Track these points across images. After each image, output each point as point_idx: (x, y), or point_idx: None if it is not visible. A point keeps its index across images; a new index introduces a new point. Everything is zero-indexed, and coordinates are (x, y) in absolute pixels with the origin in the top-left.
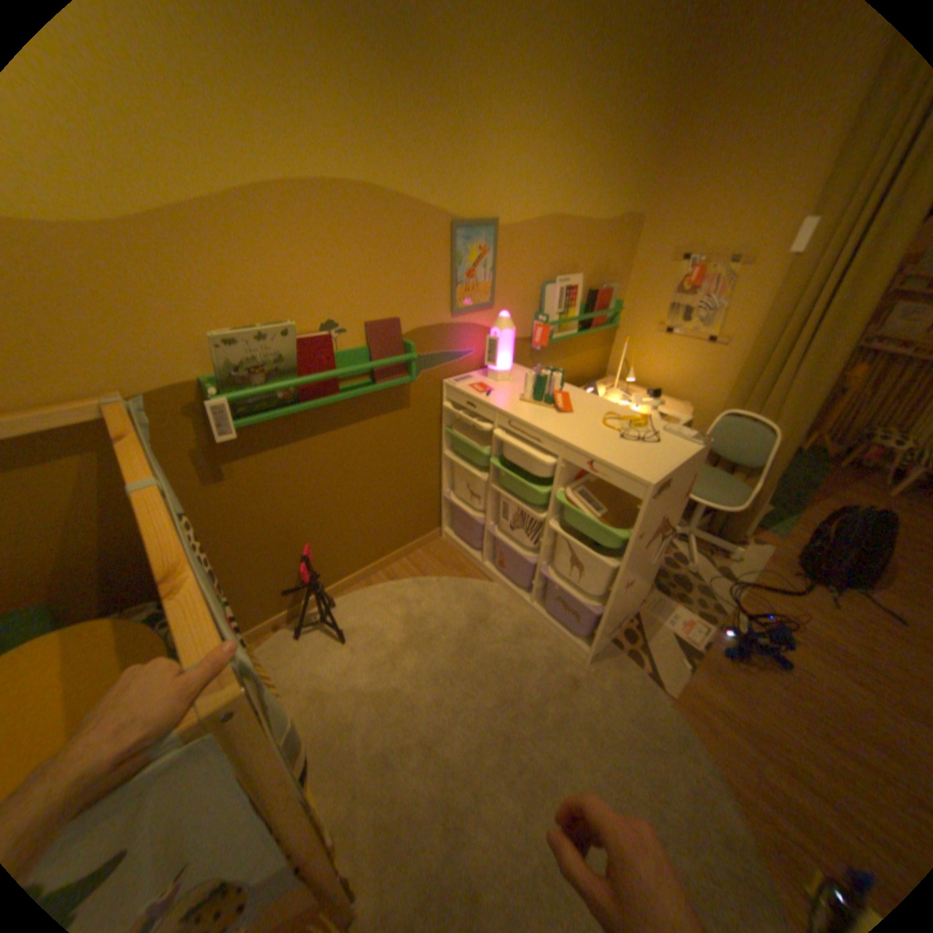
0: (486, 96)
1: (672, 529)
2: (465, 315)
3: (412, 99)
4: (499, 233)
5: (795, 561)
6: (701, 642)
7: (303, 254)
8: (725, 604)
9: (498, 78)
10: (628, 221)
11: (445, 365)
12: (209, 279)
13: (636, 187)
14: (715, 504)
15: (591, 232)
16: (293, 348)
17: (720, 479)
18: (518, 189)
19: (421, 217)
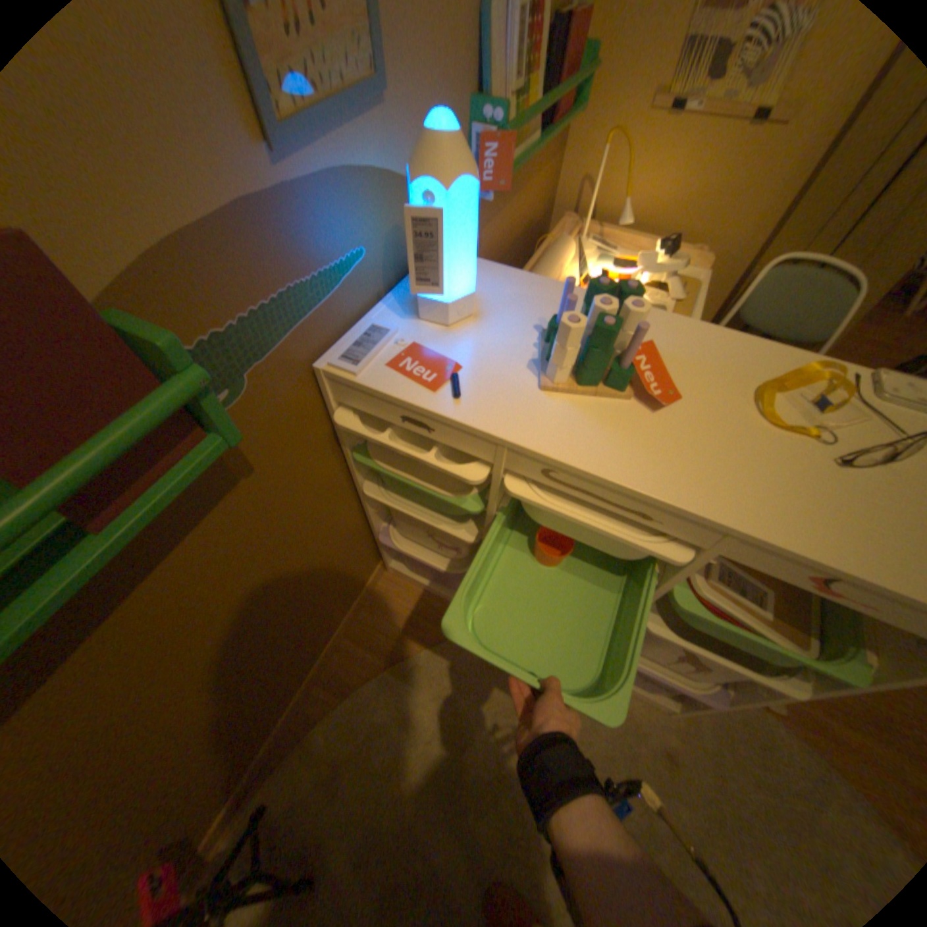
0: None
1: None
2: (317, 133)
3: None
4: None
5: None
6: None
7: None
8: None
9: None
10: None
11: (307, 316)
12: None
13: None
14: None
15: None
16: None
17: None
18: None
19: None
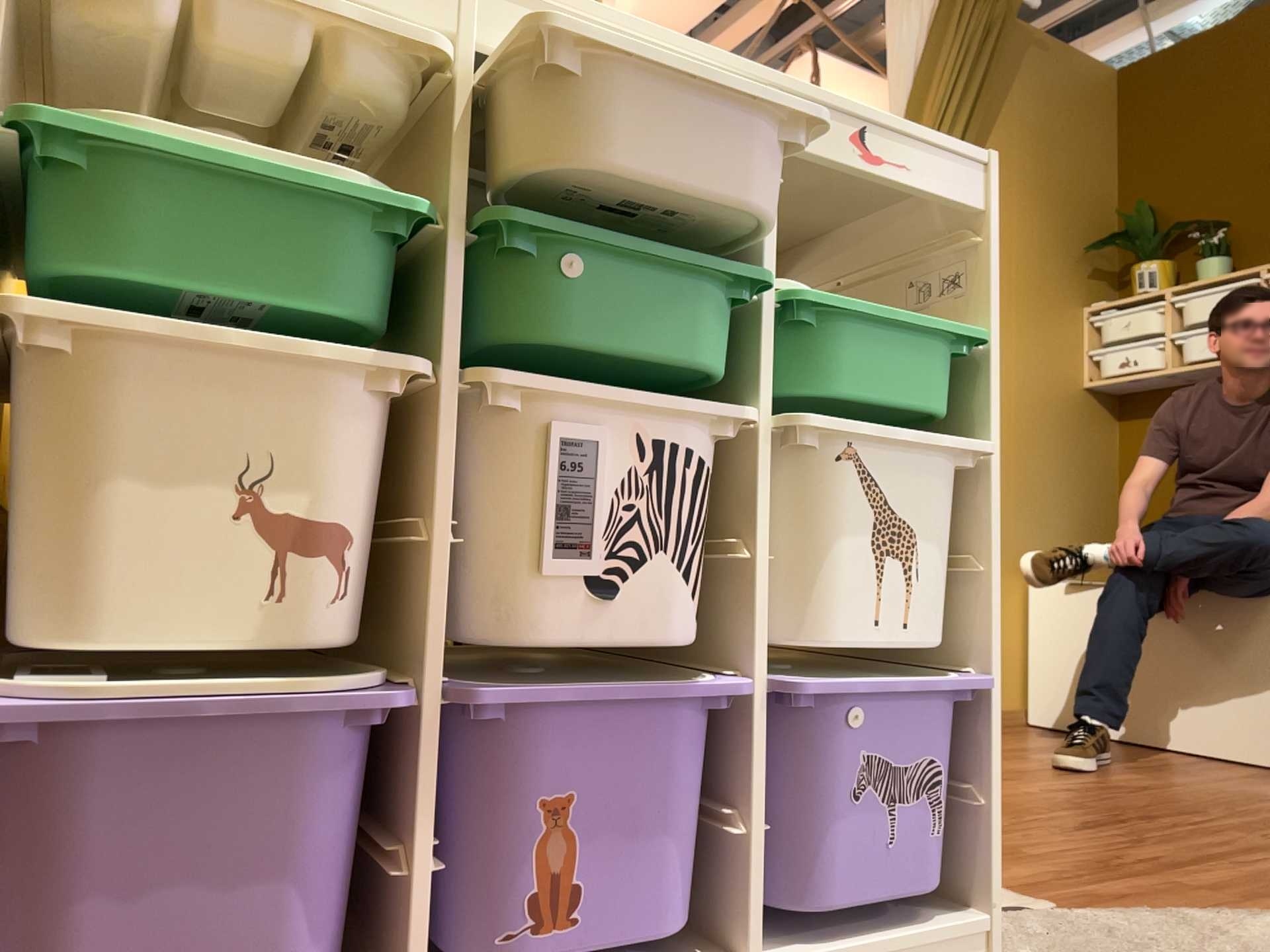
0: None
1: None
2: None
3: None
4: None
5: None
6: None
7: None
8: None
9: None
10: None
11: None
12: None
13: None
14: None
15: None
16: None
17: None
18: None
19: None
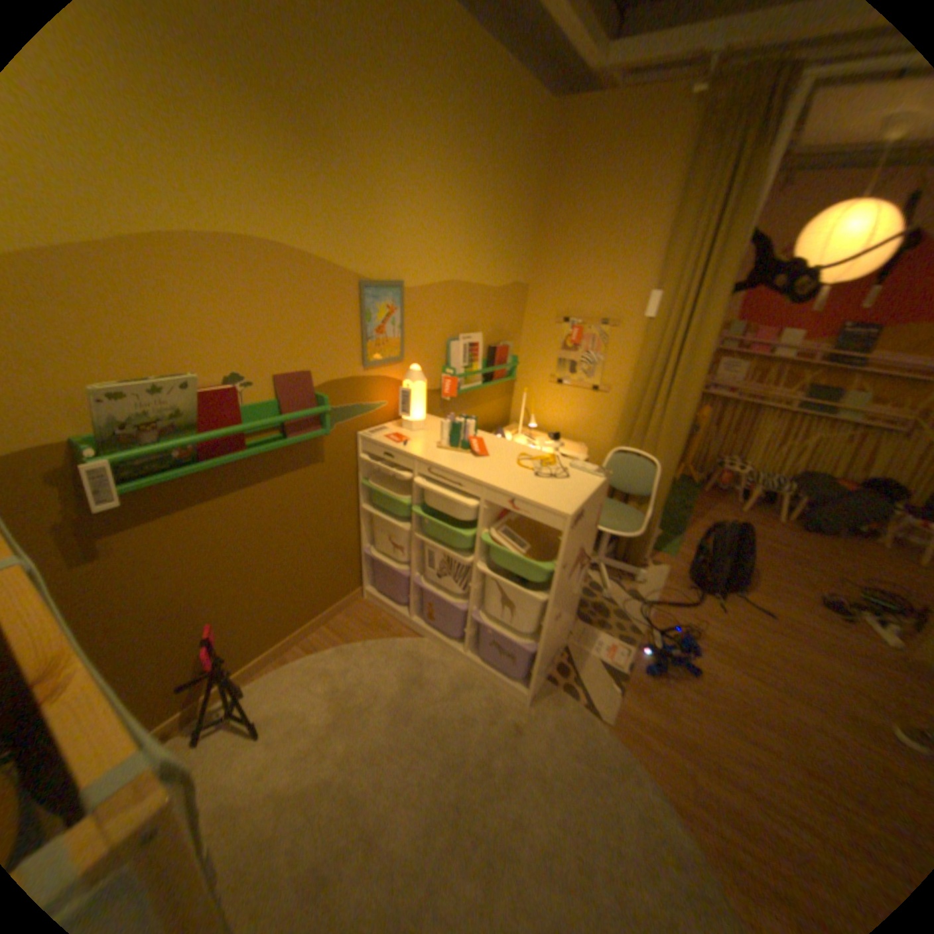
0: (386, 175)
1: (587, 558)
2: (377, 367)
3: (317, 170)
4: (404, 293)
5: (686, 575)
6: (624, 663)
7: (204, 305)
8: (638, 624)
9: (396, 162)
10: (515, 288)
11: (359, 416)
12: (88, 327)
13: (518, 261)
14: (618, 531)
15: (486, 296)
16: (191, 401)
17: (618, 508)
18: (419, 256)
19: (329, 275)
